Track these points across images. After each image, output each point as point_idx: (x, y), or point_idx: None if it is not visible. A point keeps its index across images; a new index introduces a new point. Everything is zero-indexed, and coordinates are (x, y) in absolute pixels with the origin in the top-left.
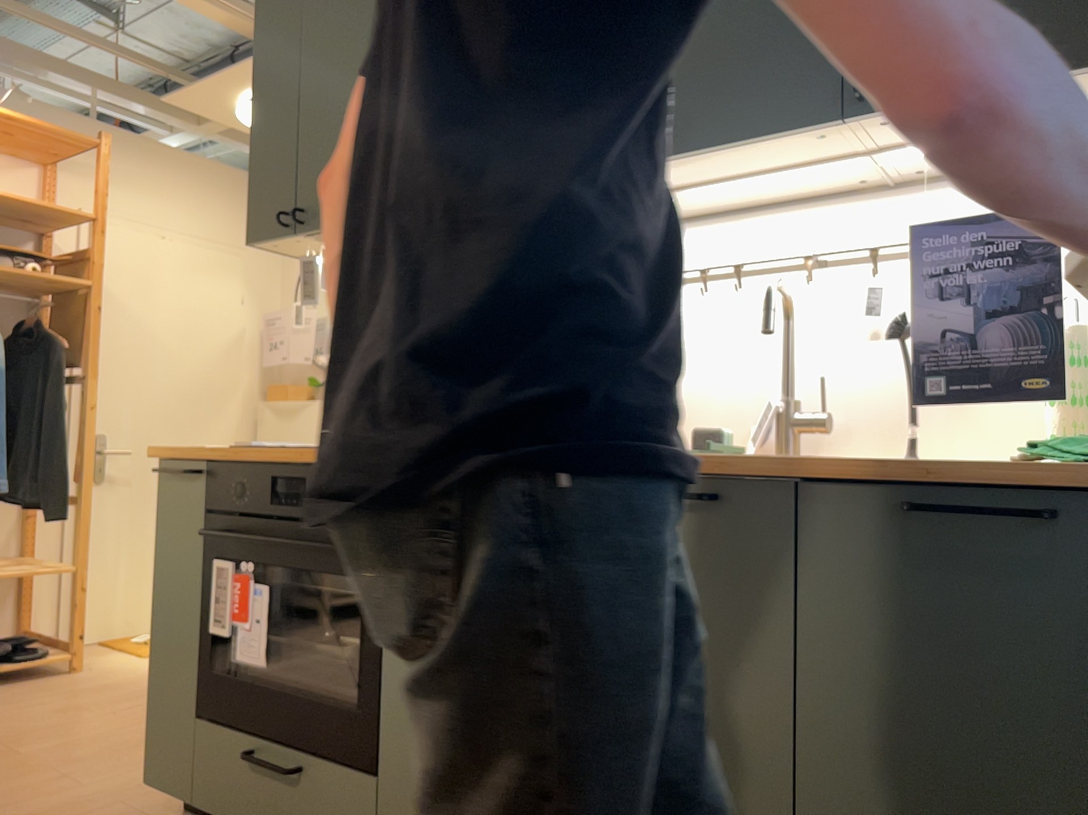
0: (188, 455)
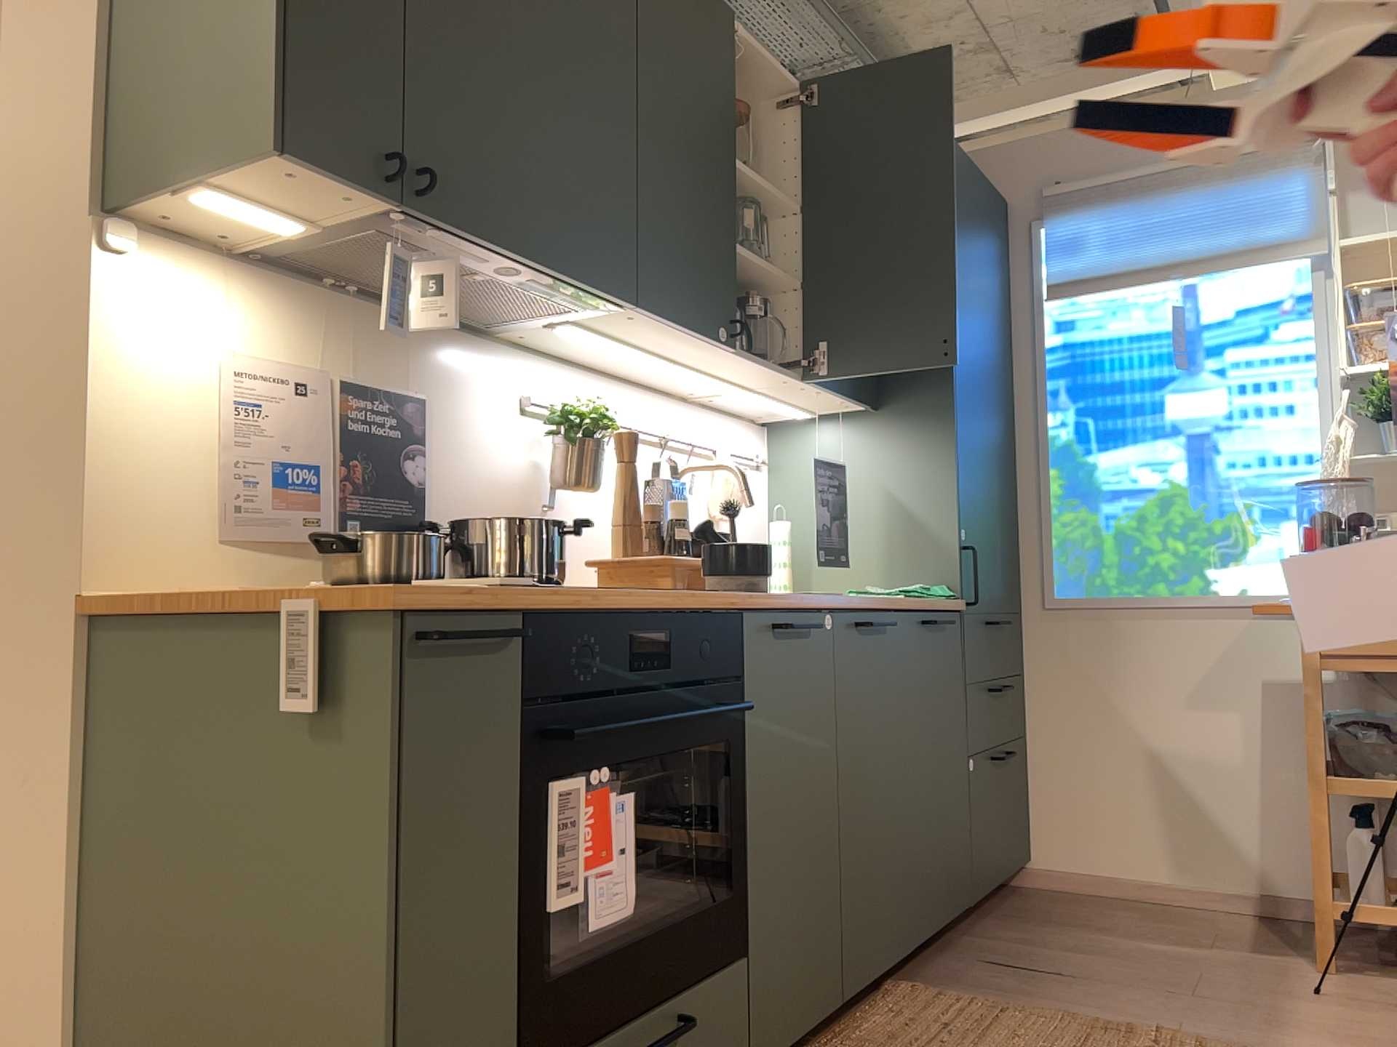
0: (496, 602)
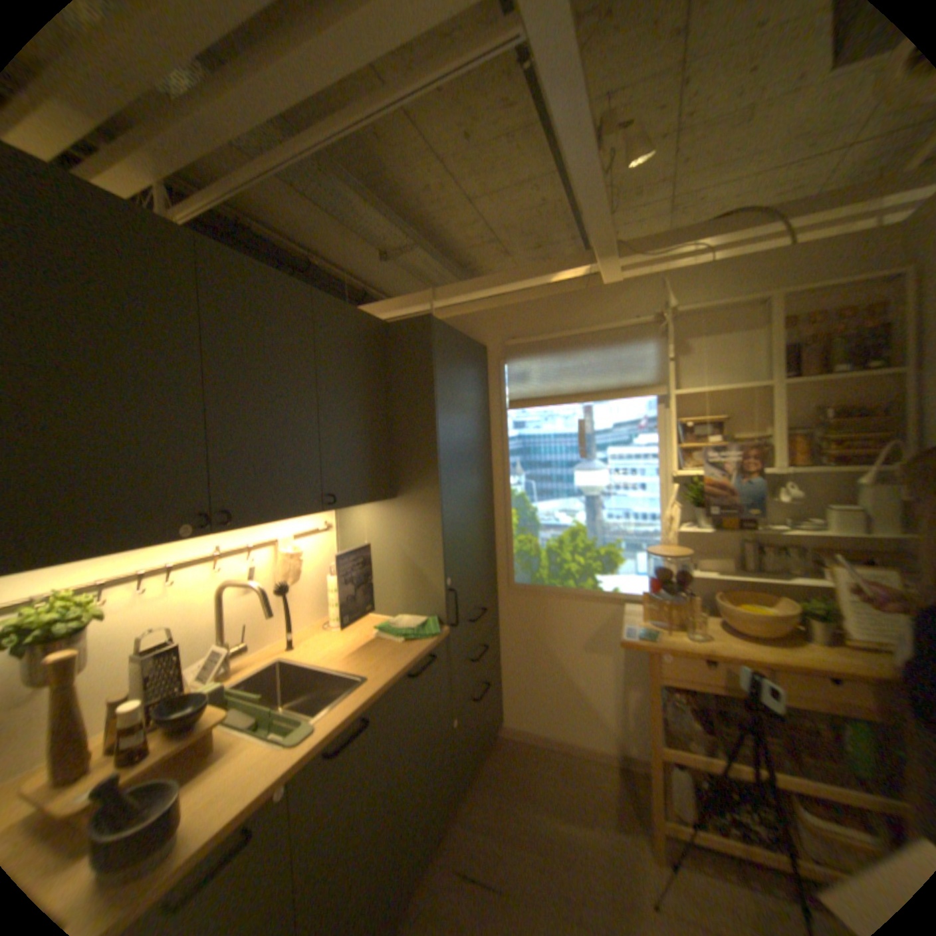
0: None
